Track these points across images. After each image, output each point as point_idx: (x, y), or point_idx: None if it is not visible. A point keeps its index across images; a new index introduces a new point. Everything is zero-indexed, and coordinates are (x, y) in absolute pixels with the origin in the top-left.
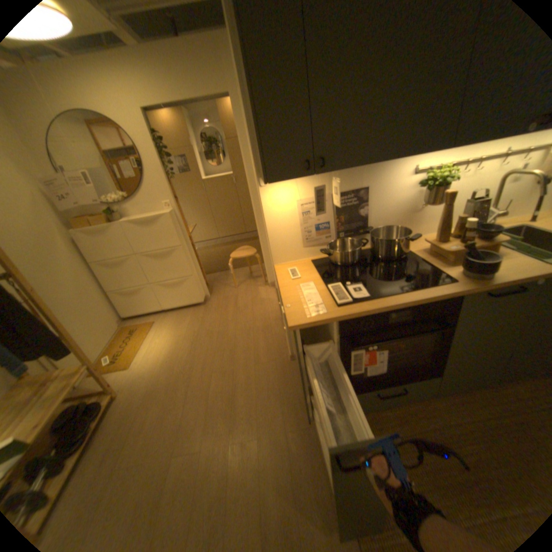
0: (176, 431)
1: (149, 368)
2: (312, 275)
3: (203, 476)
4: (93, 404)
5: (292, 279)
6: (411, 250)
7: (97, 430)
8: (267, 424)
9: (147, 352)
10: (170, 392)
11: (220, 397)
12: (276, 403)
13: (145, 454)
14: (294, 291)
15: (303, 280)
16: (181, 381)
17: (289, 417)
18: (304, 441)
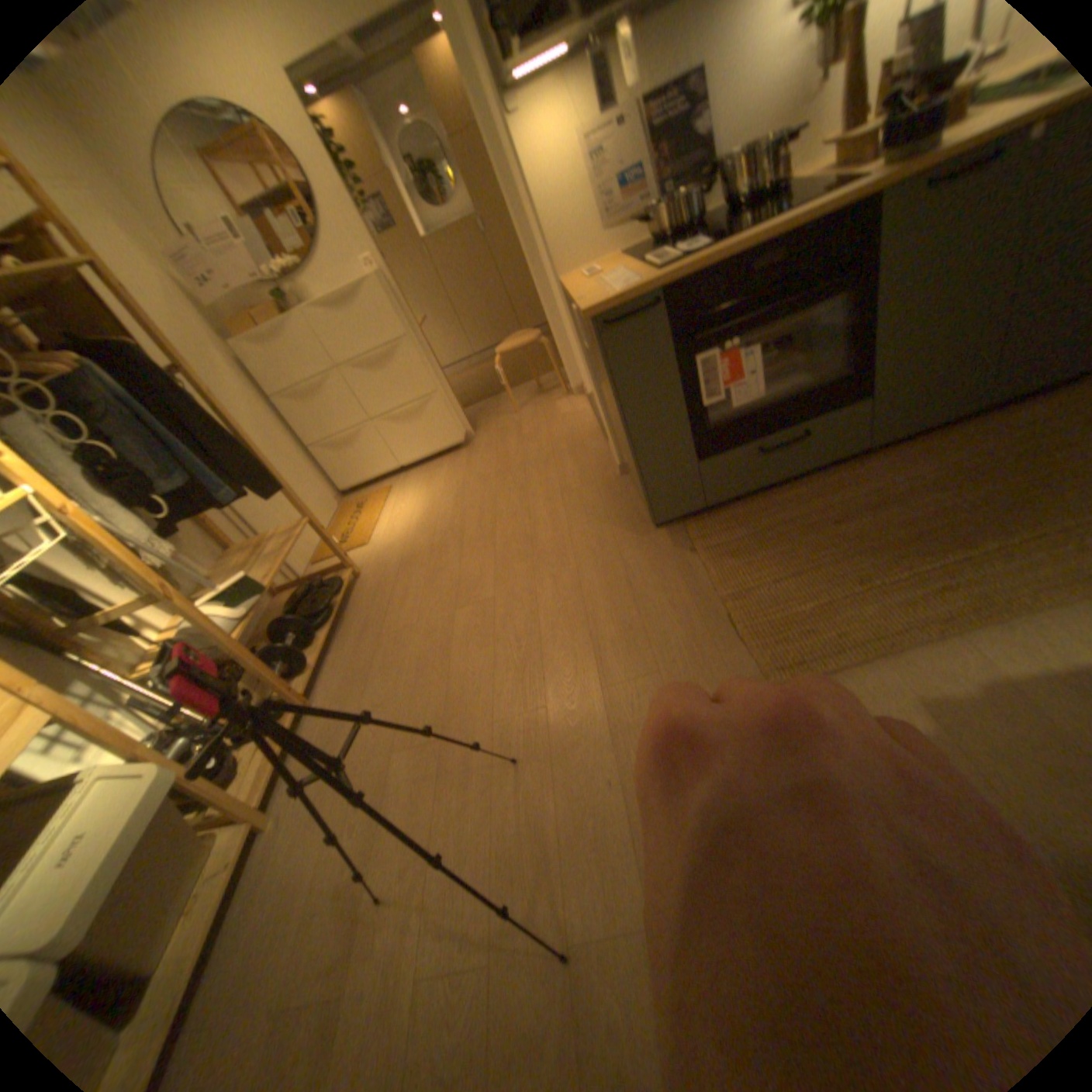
0: (454, 583)
1: (398, 534)
2: (621, 261)
3: (502, 614)
4: (330, 577)
5: (587, 275)
6: (801, 176)
7: (344, 606)
8: (589, 548)
9: (390, 519)
10: (436, 550)
11: (512, 538)
12: (601, 524)
13: (417, 613)
14: (591, 283)
15: (607, 271)
16: (450, 536)
17: (623, 533)
18: (648, 552)
